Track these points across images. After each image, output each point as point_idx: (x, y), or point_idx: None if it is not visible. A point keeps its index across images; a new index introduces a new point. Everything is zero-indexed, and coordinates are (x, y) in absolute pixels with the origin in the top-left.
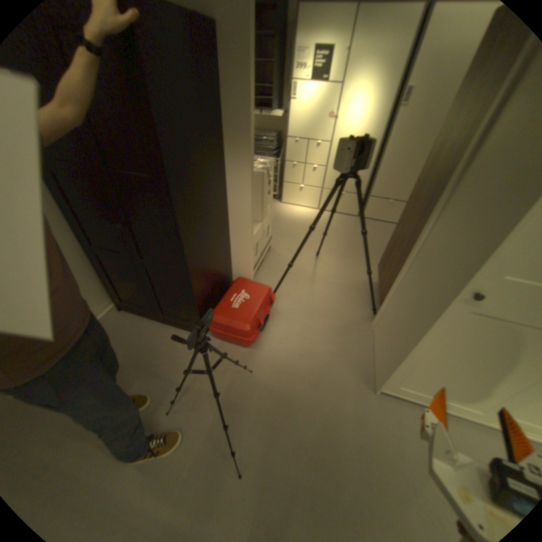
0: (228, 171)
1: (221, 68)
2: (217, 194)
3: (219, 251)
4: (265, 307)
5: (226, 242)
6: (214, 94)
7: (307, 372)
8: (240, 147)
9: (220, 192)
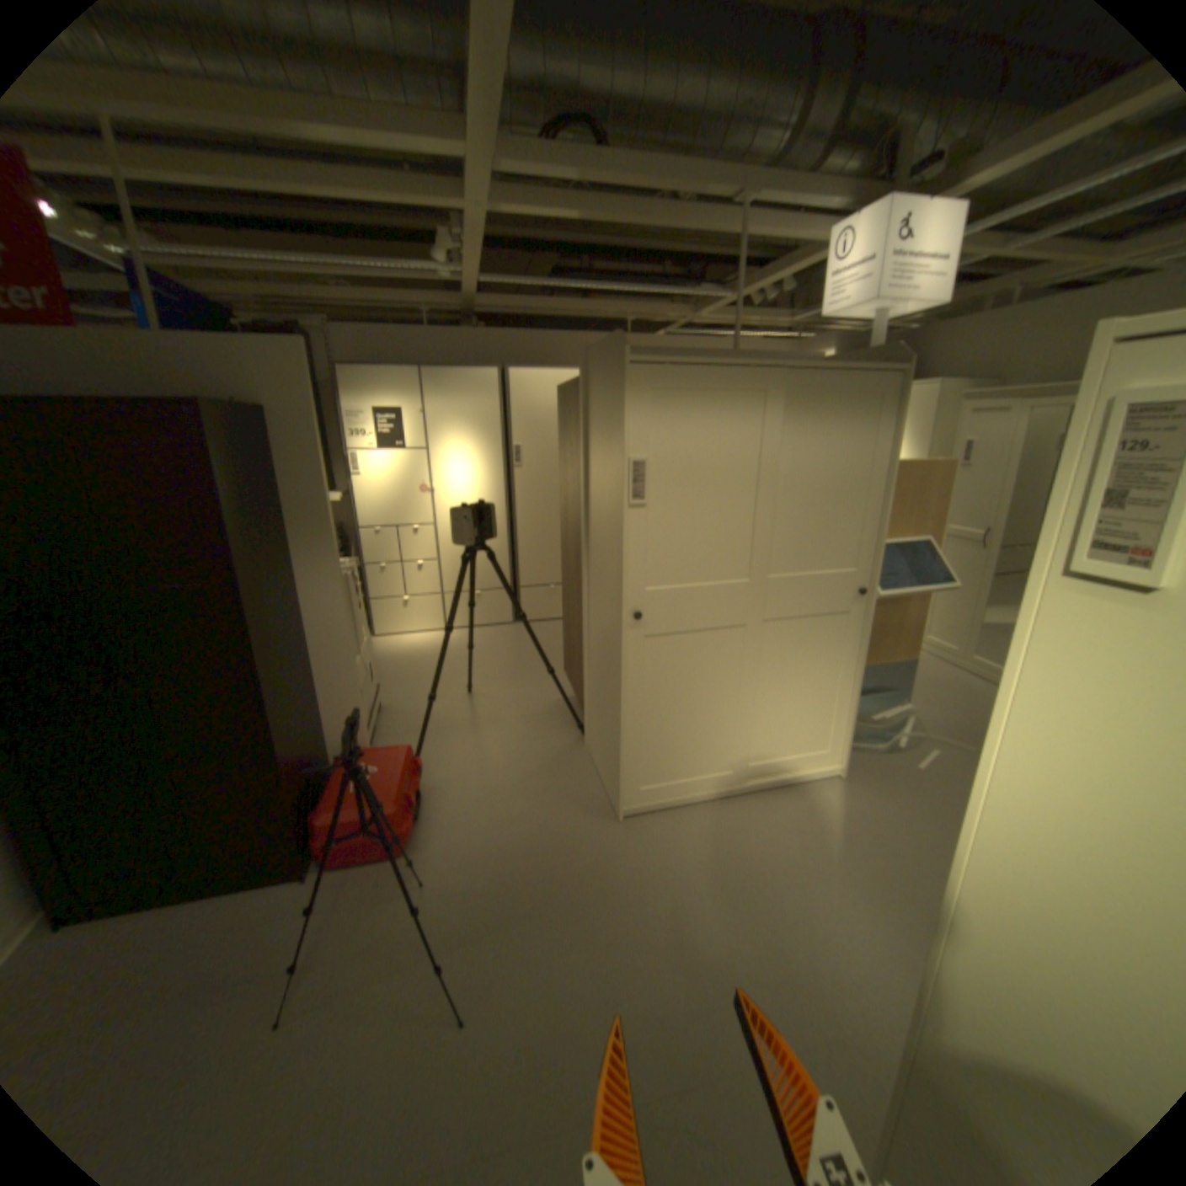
0: (298, 575)
1: (275, 452)
2: (288, 608)
3: (302, 703)
4: (409, 779)
5: (309, 690)
6: (270, 480)
7: (514, 844)
8: (315, 538)
9: (291, 605)
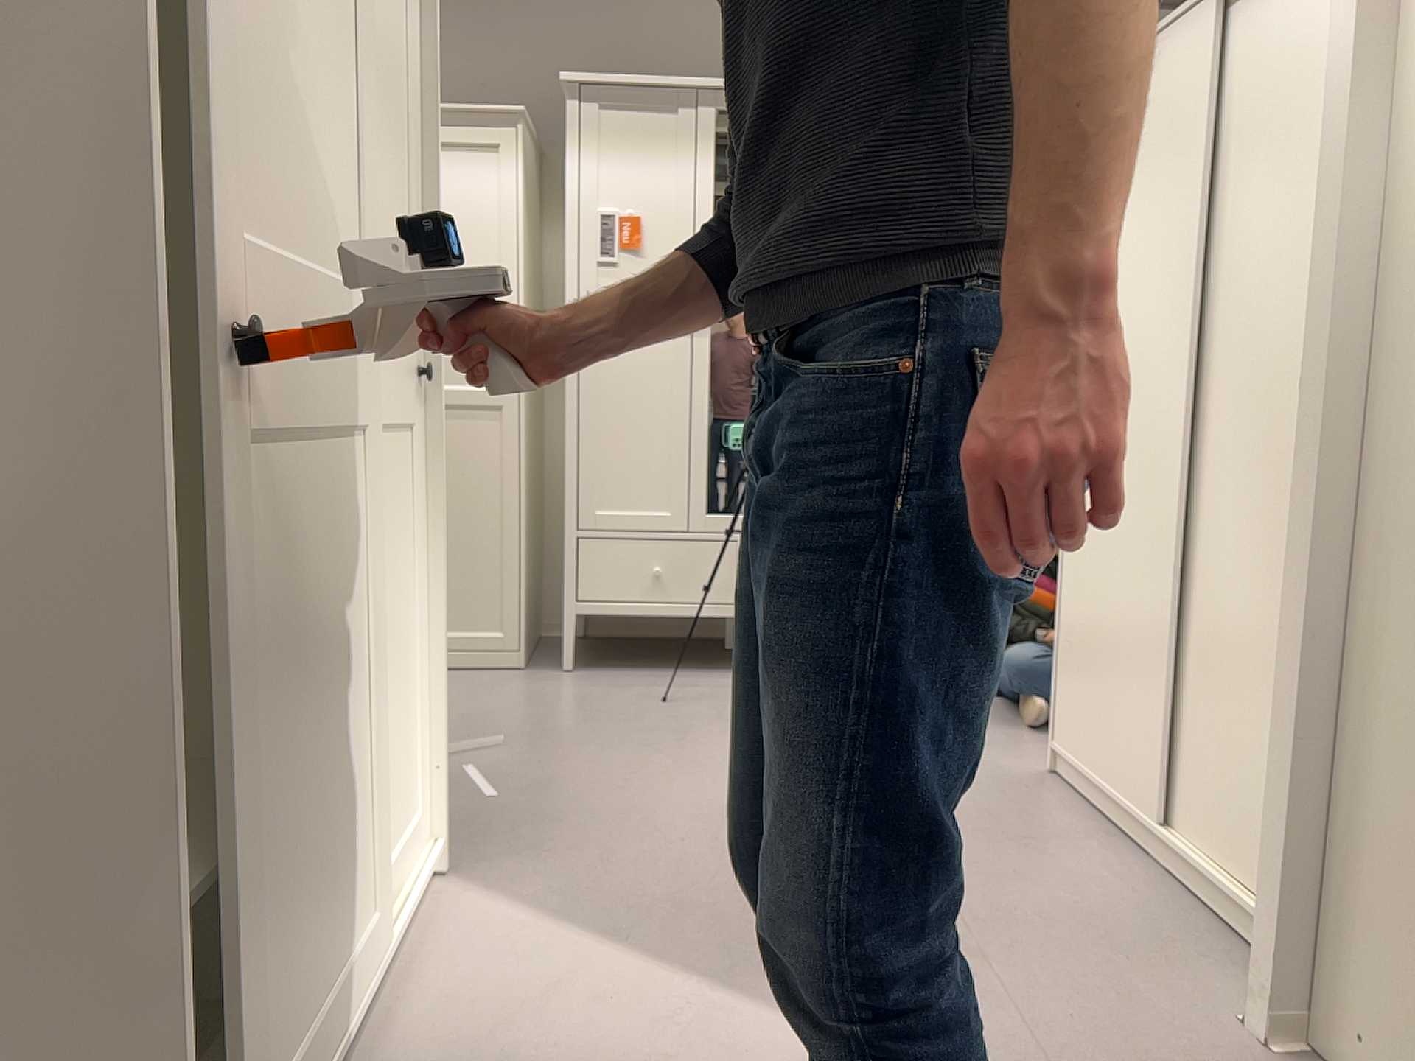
0: None
1: None
2: None
3: None
4: None
5: None
6: None
7: None
8: None
9: None
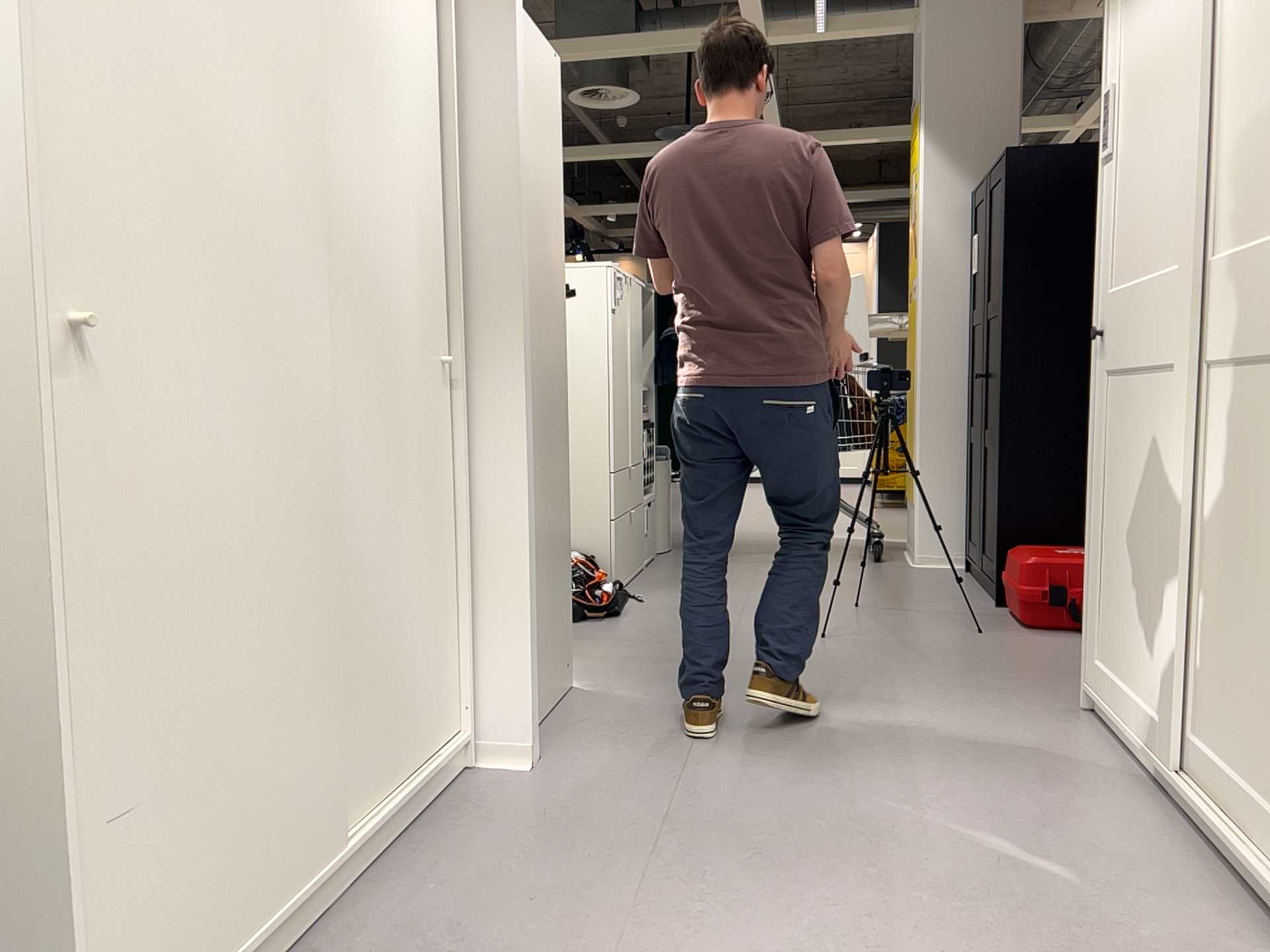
0: None
1: None
2: None
3: None
4: None
5: None
6: None
7: (1039, 661)
8: None
9: None
